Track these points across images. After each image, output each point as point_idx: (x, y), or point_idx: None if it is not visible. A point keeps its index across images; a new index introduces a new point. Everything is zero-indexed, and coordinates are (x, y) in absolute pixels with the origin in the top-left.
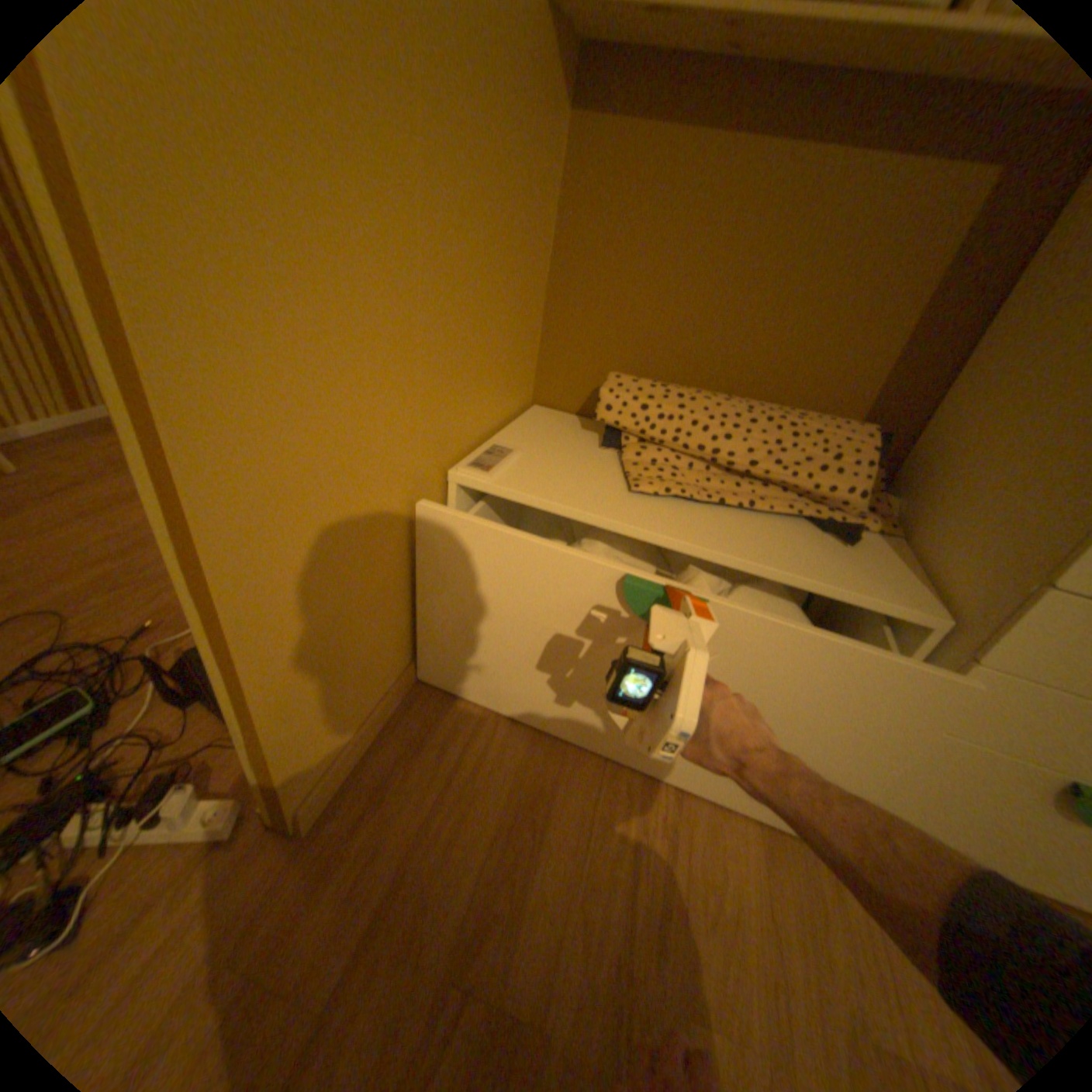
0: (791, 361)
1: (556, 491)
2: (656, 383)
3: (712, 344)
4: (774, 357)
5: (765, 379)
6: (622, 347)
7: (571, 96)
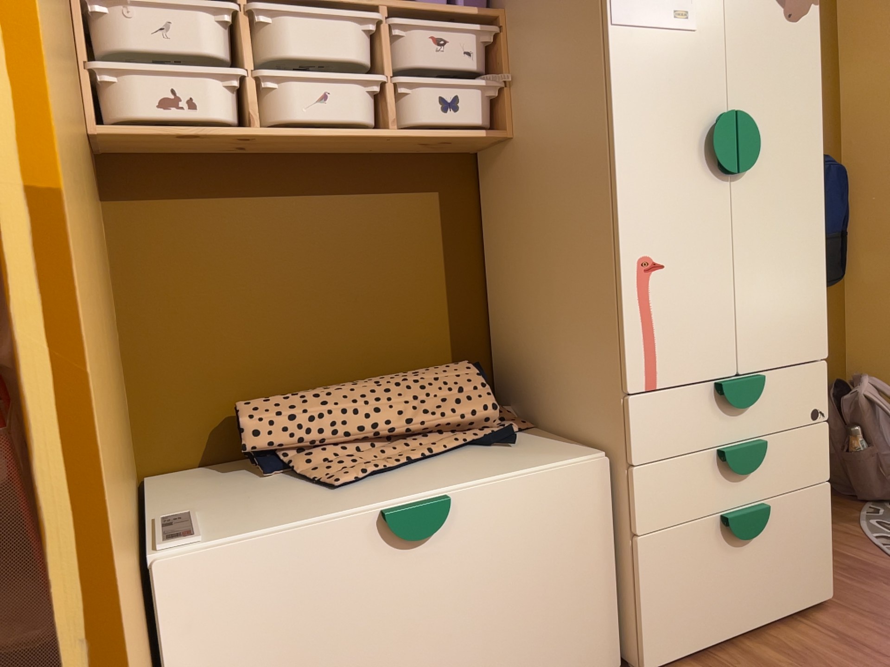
0: (381, 338)
1: (275, 521)
2: (288, 395)
3: (313, 347)
4: (367, 340)
5: (369, 359)
6: (229, 379)
7: (101, 193)
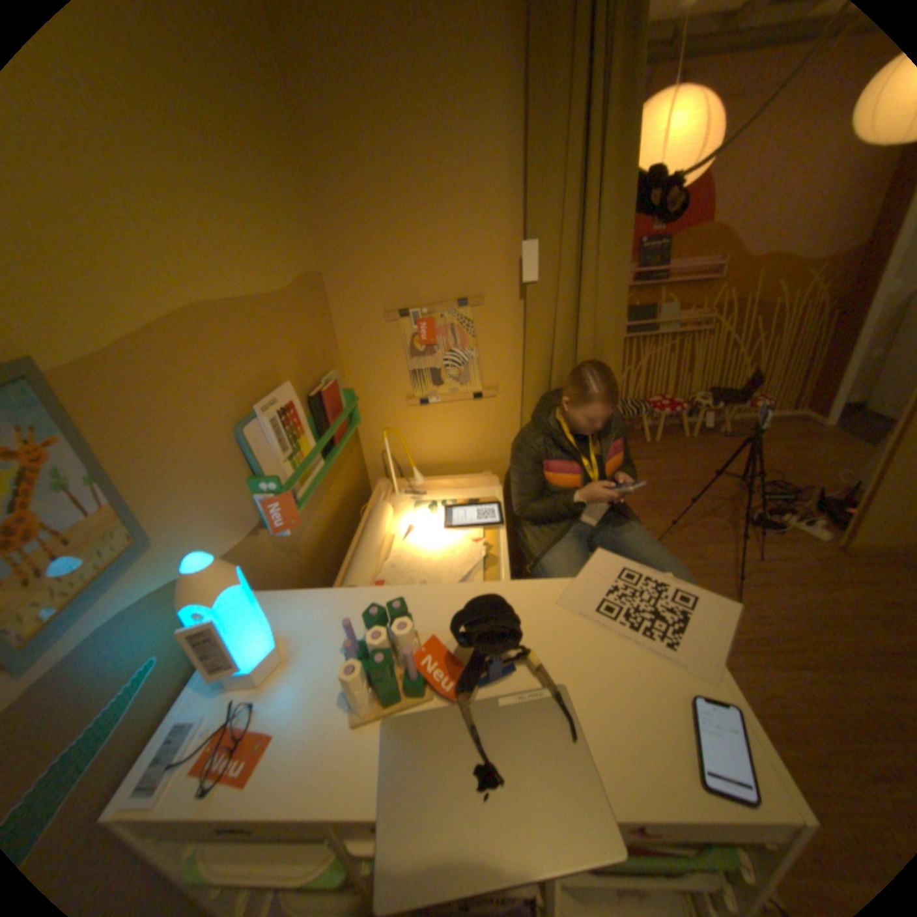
0: None
1: None
2: None
3: None
4: None
5: None
6: None
7: None
